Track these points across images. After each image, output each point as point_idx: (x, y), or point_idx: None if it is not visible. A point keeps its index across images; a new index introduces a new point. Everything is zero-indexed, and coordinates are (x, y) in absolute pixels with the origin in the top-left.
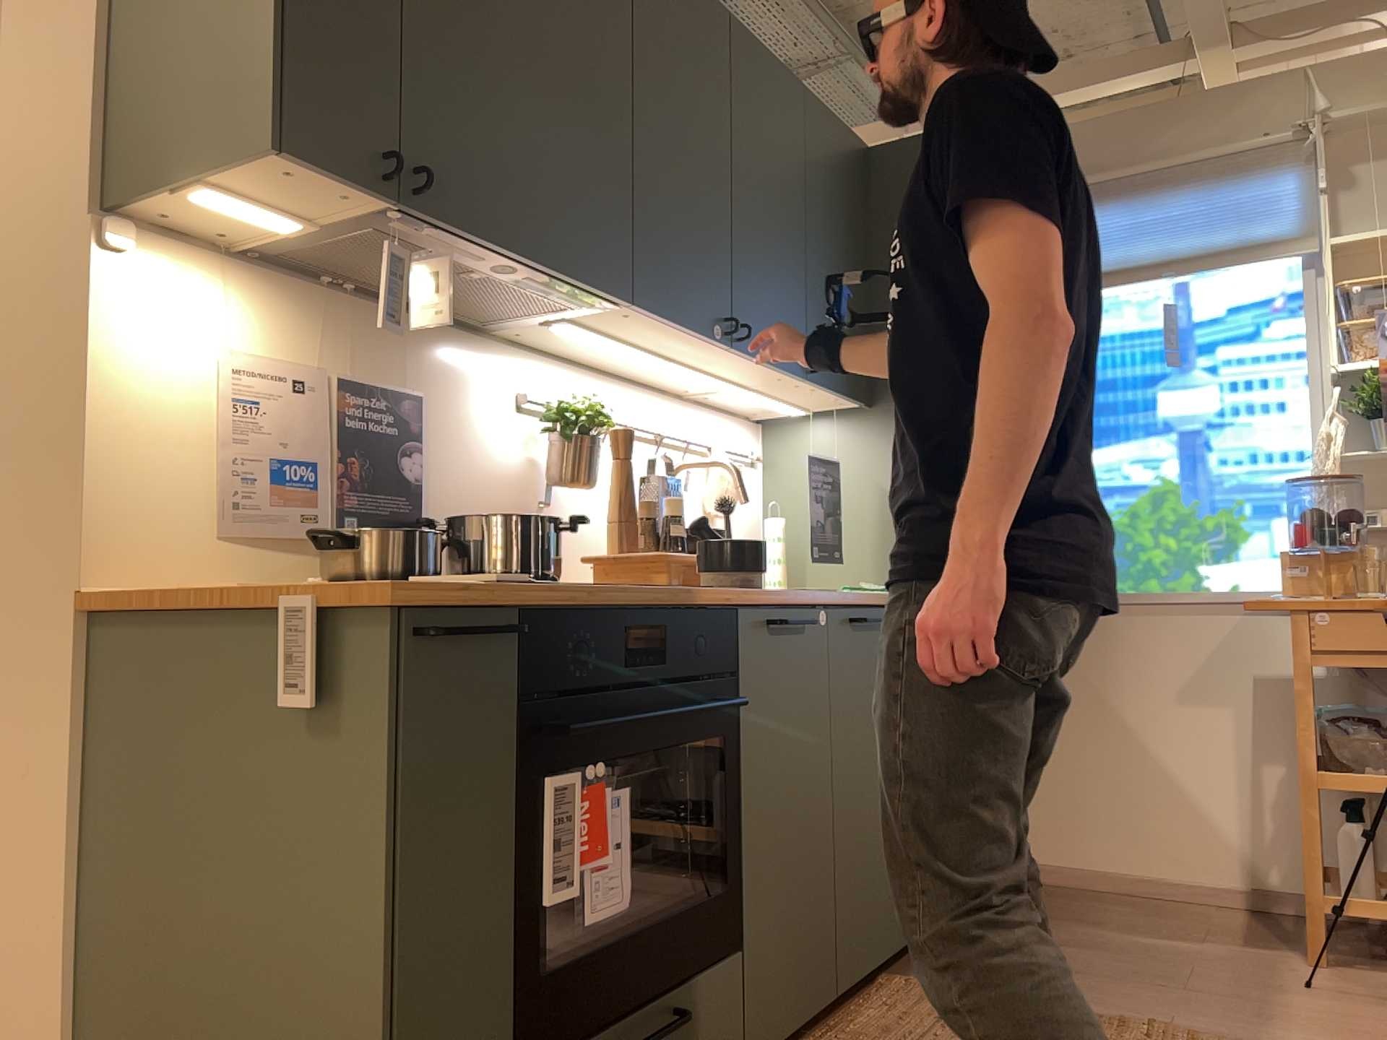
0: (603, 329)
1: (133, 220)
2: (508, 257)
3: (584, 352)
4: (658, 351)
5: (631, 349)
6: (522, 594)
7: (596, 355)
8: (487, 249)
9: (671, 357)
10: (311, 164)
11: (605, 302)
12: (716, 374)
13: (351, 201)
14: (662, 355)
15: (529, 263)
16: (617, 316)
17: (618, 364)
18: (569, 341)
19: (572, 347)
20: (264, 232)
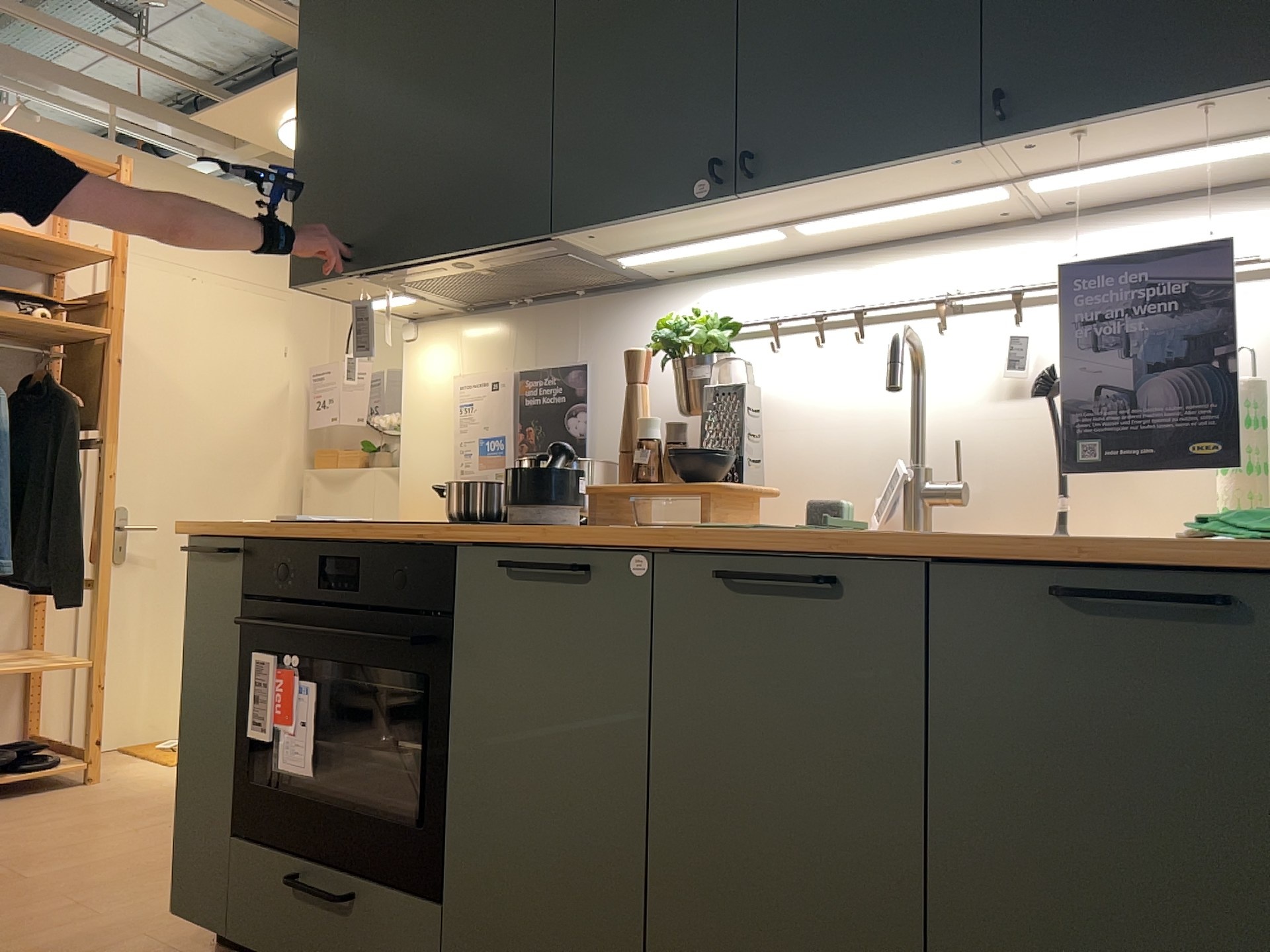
0: (654, 244)
1: (422, 319)
2: (437, 262)
3: (761, 252)
4: (751, 229)
5: (723, 241)
6: (236, 528)
7: (778, 249)
8: (423, 266)
9: (783, 225)
10: (312, 282)
11: (560, 240)
12: (894, 204)
13: (359, 283)
14: (763, 229)
15: (452, 258)
16: (602, 239)
17: (834, 241)
18: (713, 255)
19: (743, 255)
20: (425, 302)
